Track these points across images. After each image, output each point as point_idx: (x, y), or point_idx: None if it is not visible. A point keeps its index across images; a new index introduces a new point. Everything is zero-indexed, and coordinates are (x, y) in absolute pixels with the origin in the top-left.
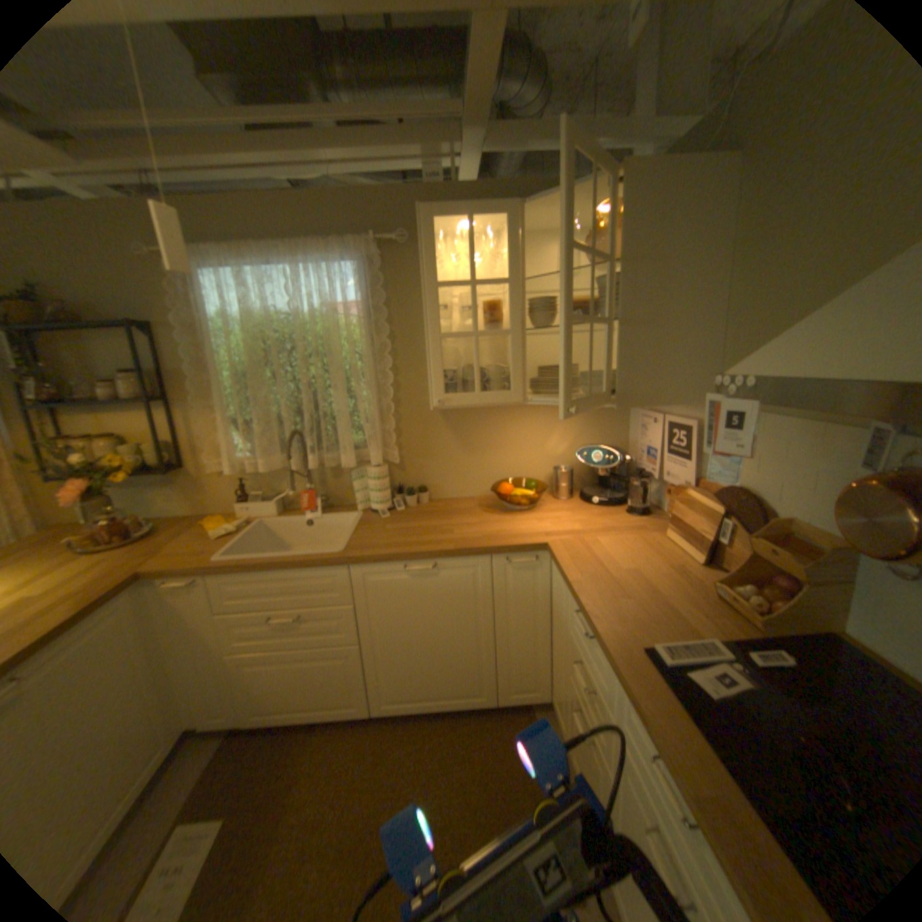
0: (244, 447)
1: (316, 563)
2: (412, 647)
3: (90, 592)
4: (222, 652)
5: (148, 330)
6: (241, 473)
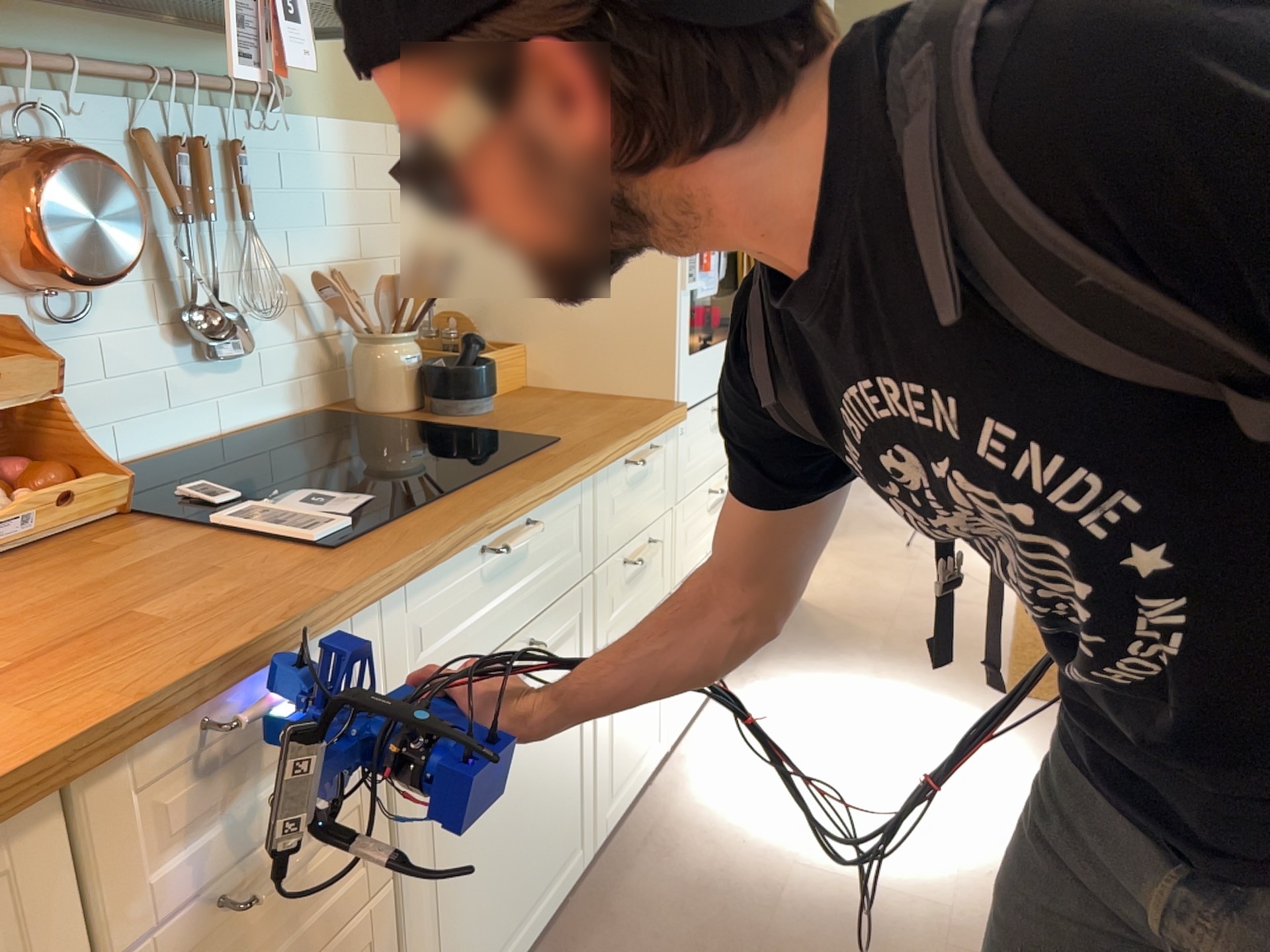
0: None
1: None
2: None
3: None
4: None
5: None
6: None
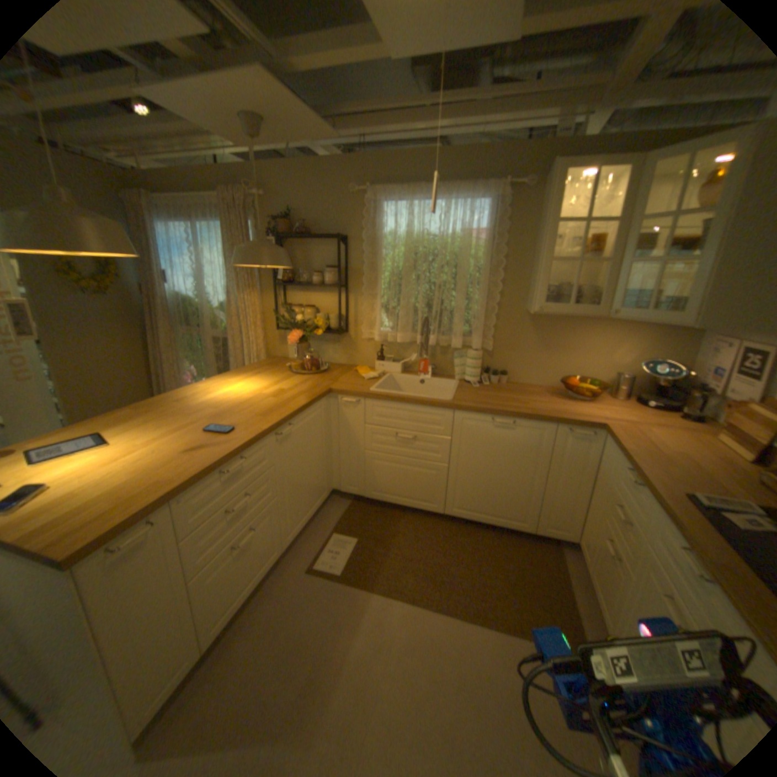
0: (389, 324)
1: (435, 404)
2: (485, 475)
3: (312, 393)
4: (366, 447)
5: (346, 241)
6: (382, 341)
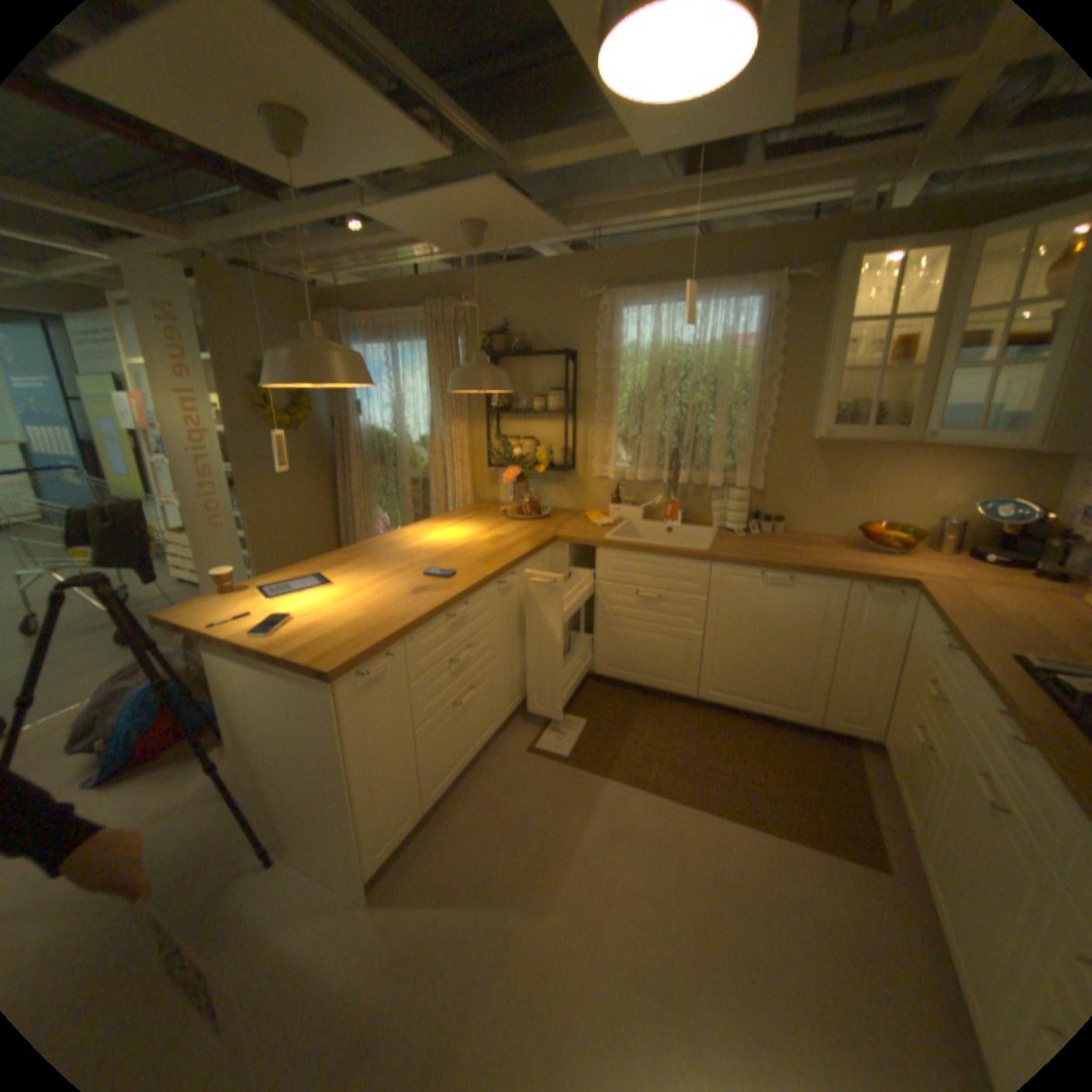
0: (628, 459)
1: (687, 555)
2: (753, 647)
3: (535, 540)
4: (598, 609)
5: (576, 358)
6: (618, 480)
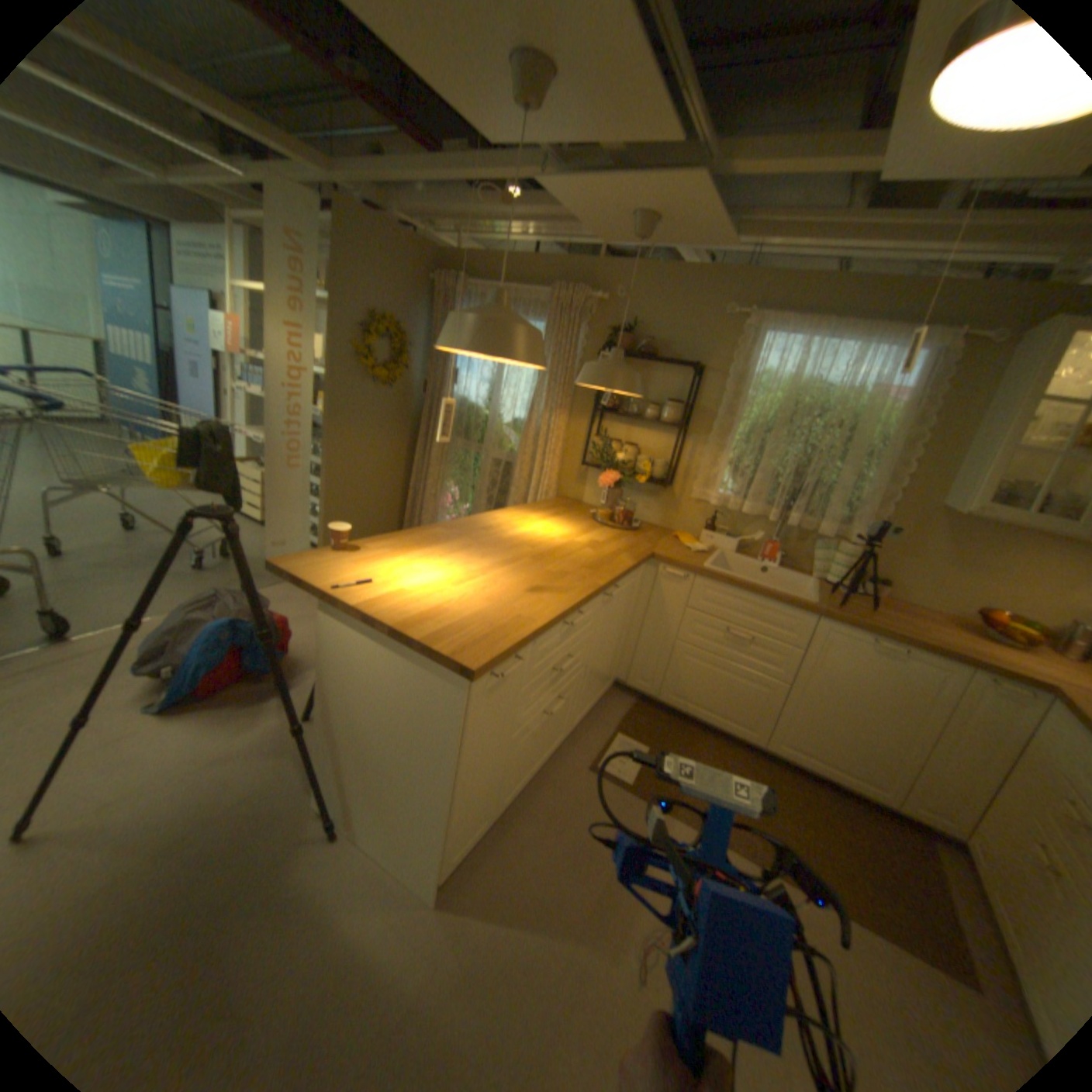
0: (735, 488)
1: (795, 603)
2: (844, 712)
3: (633, 555)
4: (679, 637)
5: (700, 374)
6: (715, 507)
